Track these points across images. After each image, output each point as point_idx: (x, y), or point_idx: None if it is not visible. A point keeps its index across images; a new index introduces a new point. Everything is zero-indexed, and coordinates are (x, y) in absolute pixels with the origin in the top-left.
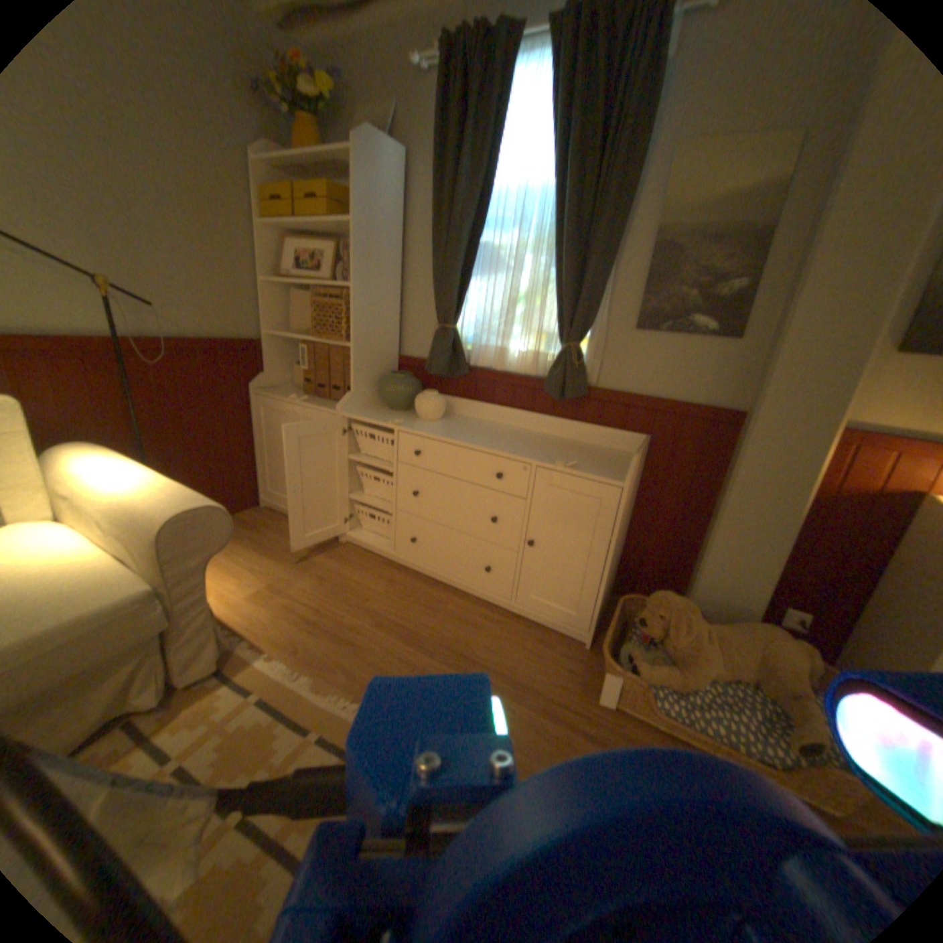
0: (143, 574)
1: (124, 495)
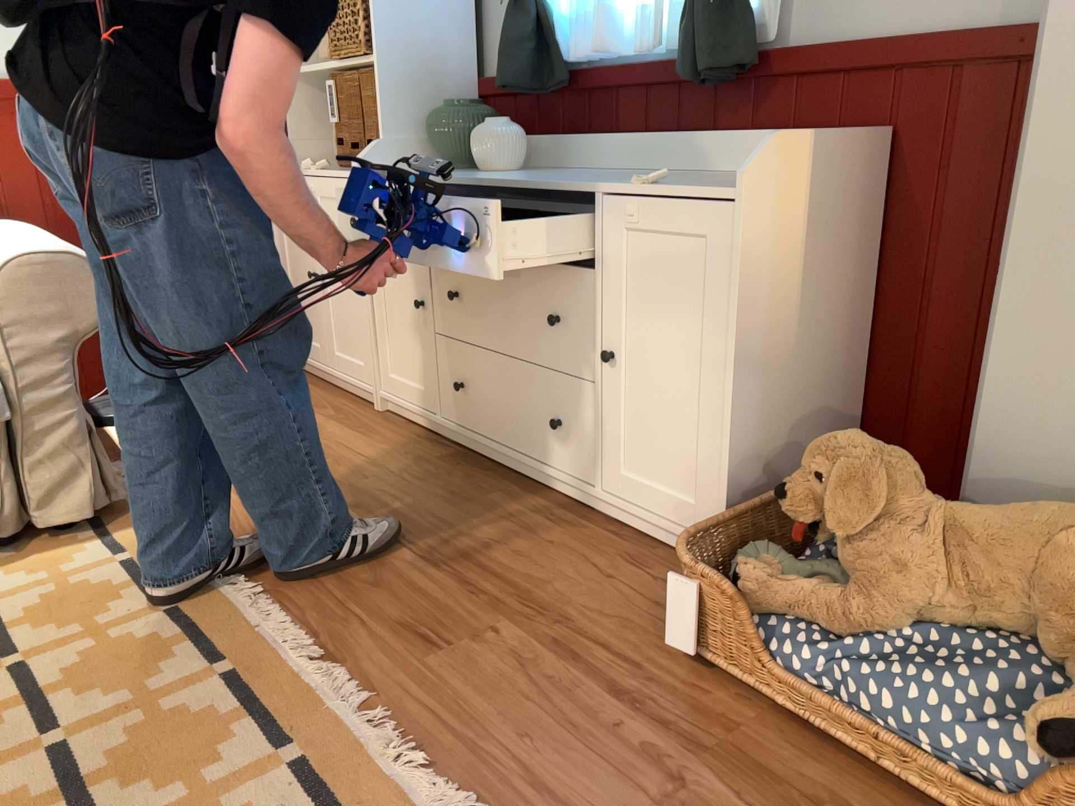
0: None
1: None
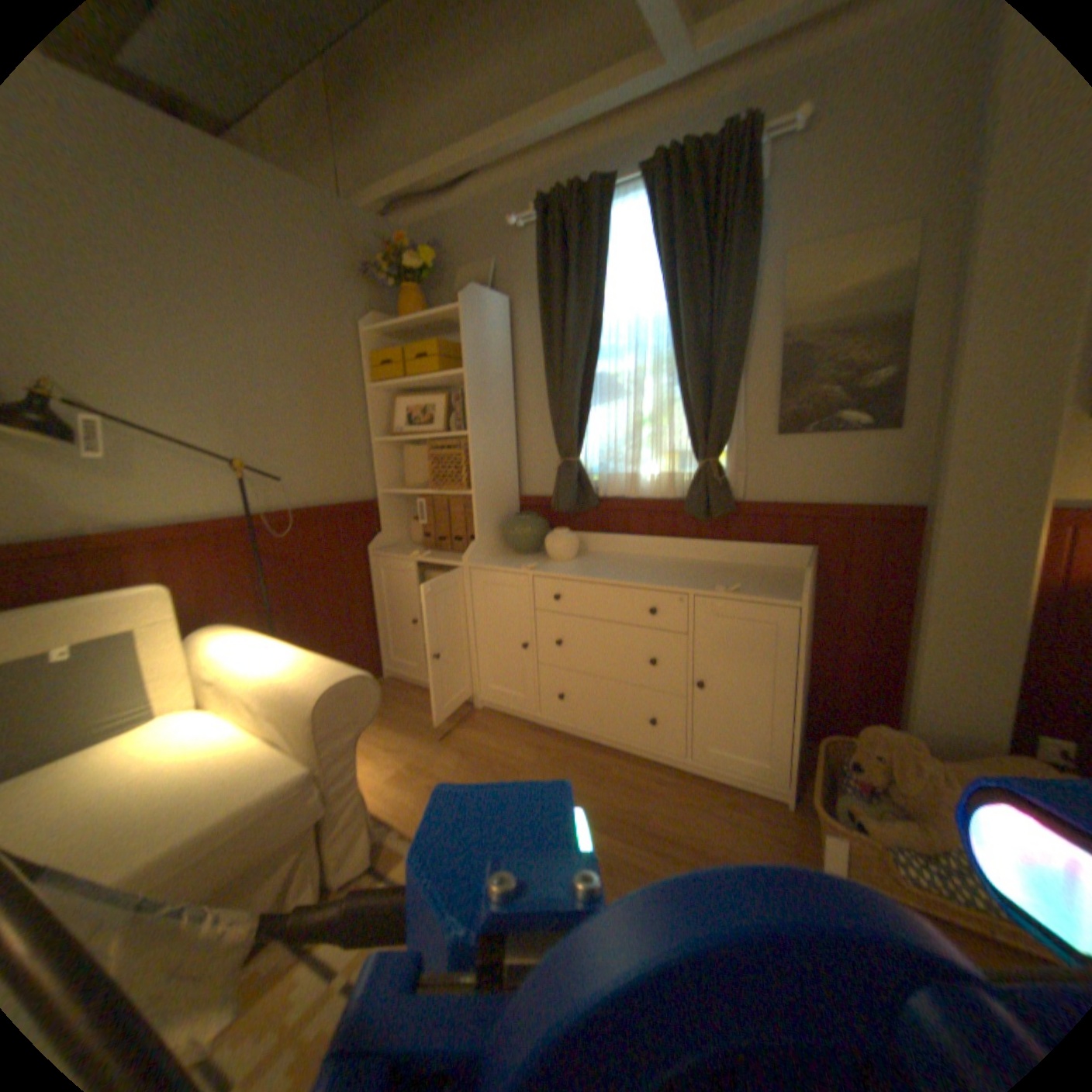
0: (296, 757)
1: (271, 674)
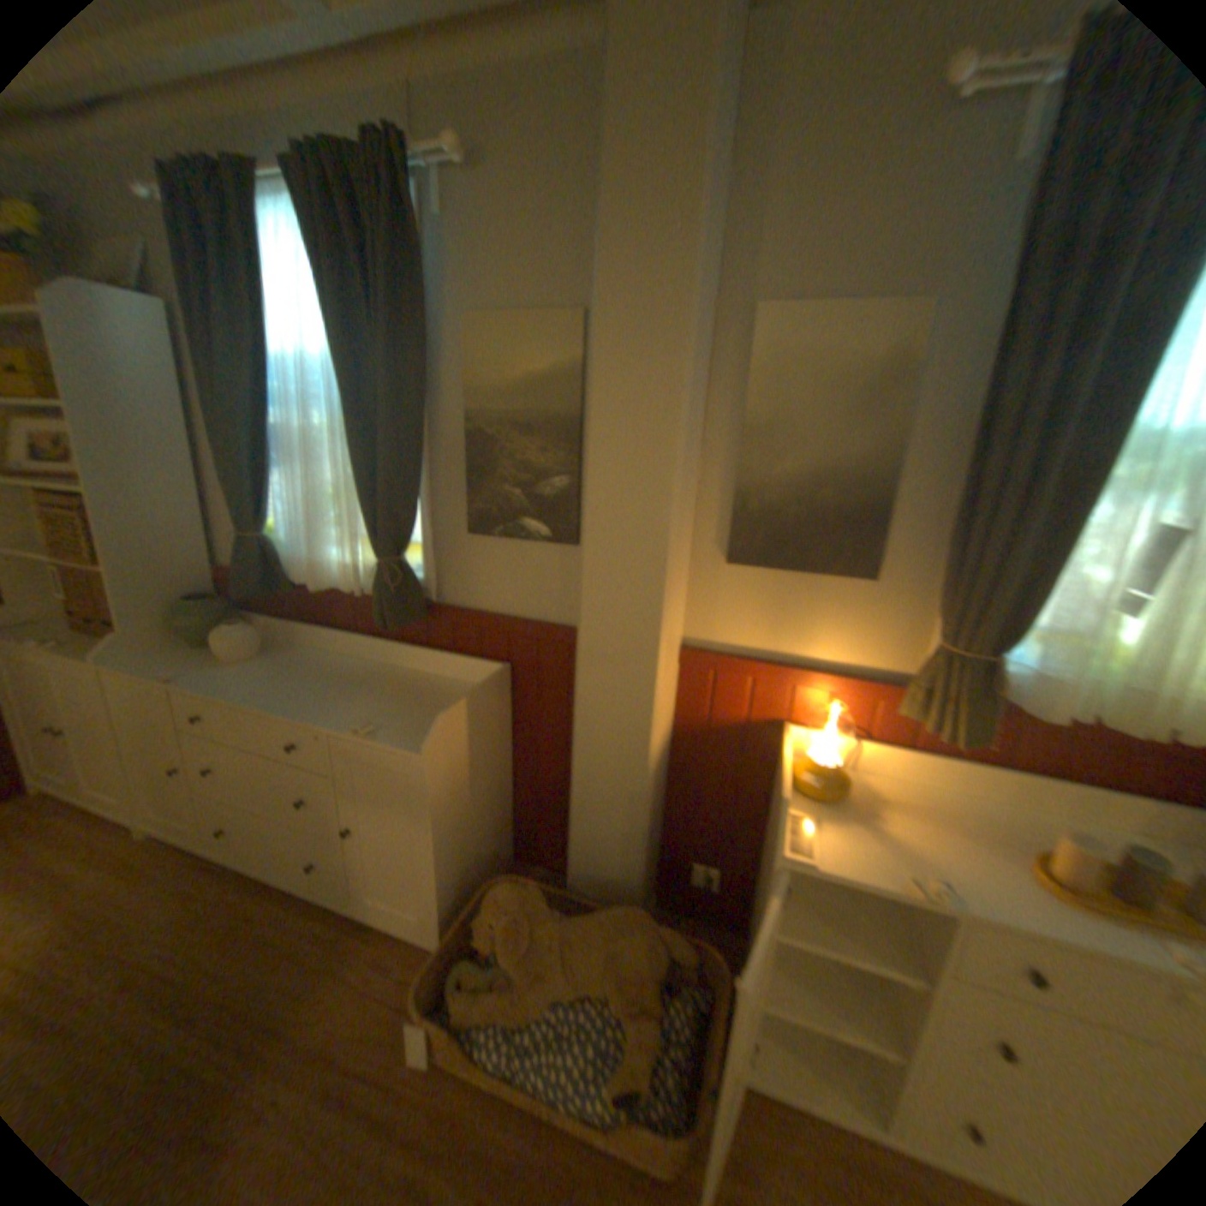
0: None
1: None
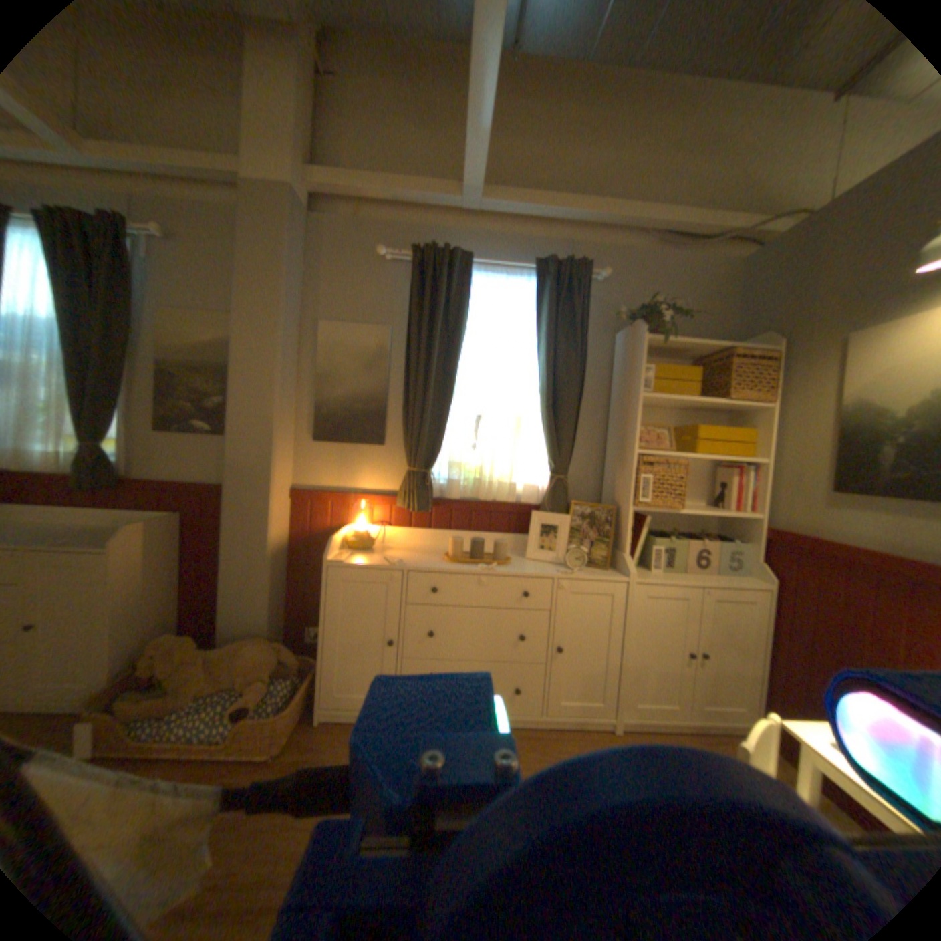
0: None
1: None
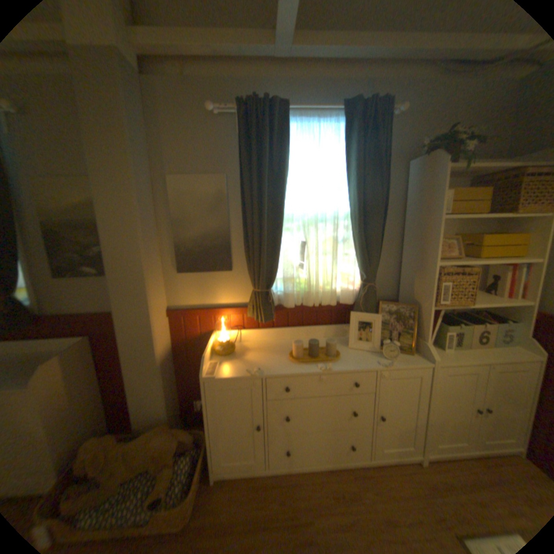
0: None
1: None
